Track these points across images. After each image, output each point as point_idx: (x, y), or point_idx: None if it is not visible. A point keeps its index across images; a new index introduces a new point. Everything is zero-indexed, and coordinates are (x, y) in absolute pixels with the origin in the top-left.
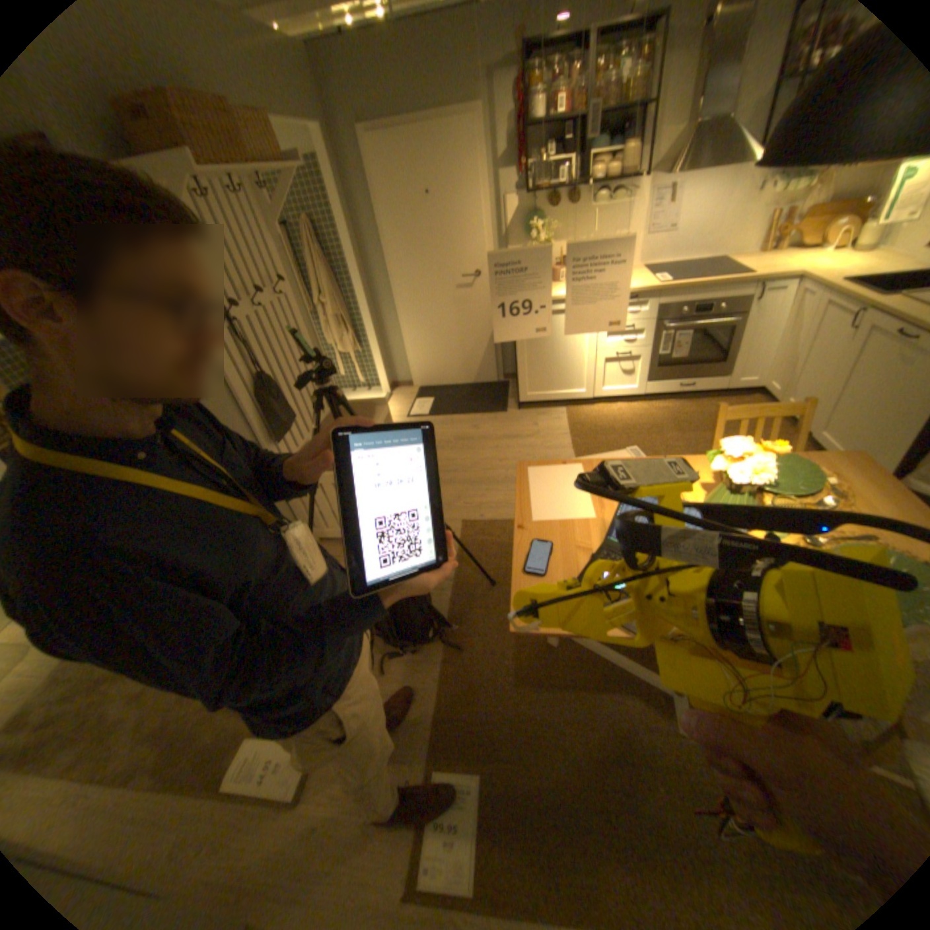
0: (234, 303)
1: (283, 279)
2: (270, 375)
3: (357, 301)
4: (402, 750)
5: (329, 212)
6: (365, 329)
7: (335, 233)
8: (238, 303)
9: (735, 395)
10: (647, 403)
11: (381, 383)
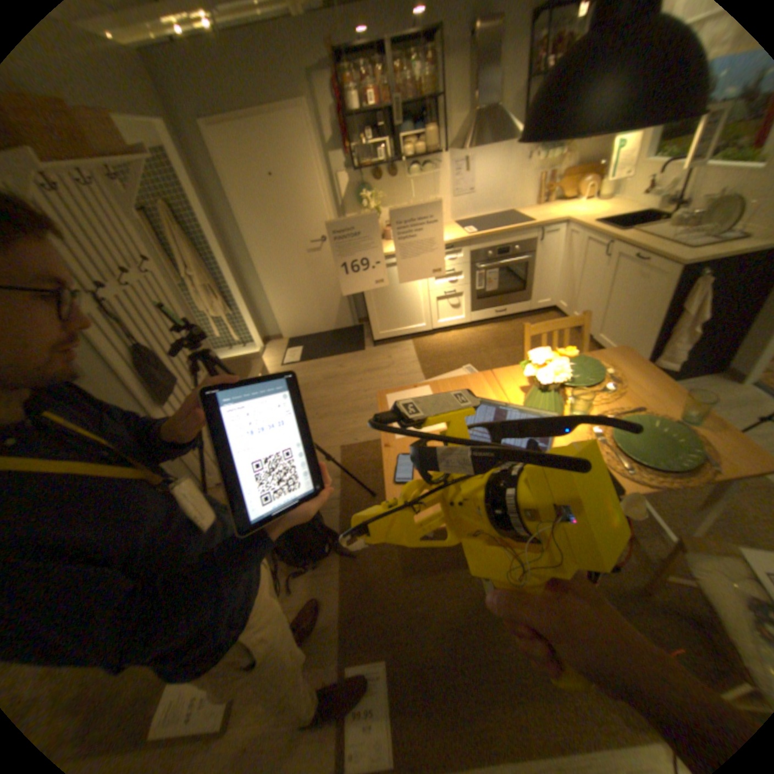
0: (99, 285)
1: (145, 259)
2: (145, 346)
3: (221, 271)
4: (315, 656)
5: (183, 196)
6: (232, 294)
7: (192, 214)
8: (102, 285)
9: (535, 314)
10: (473, 328)
11: (253, 340)
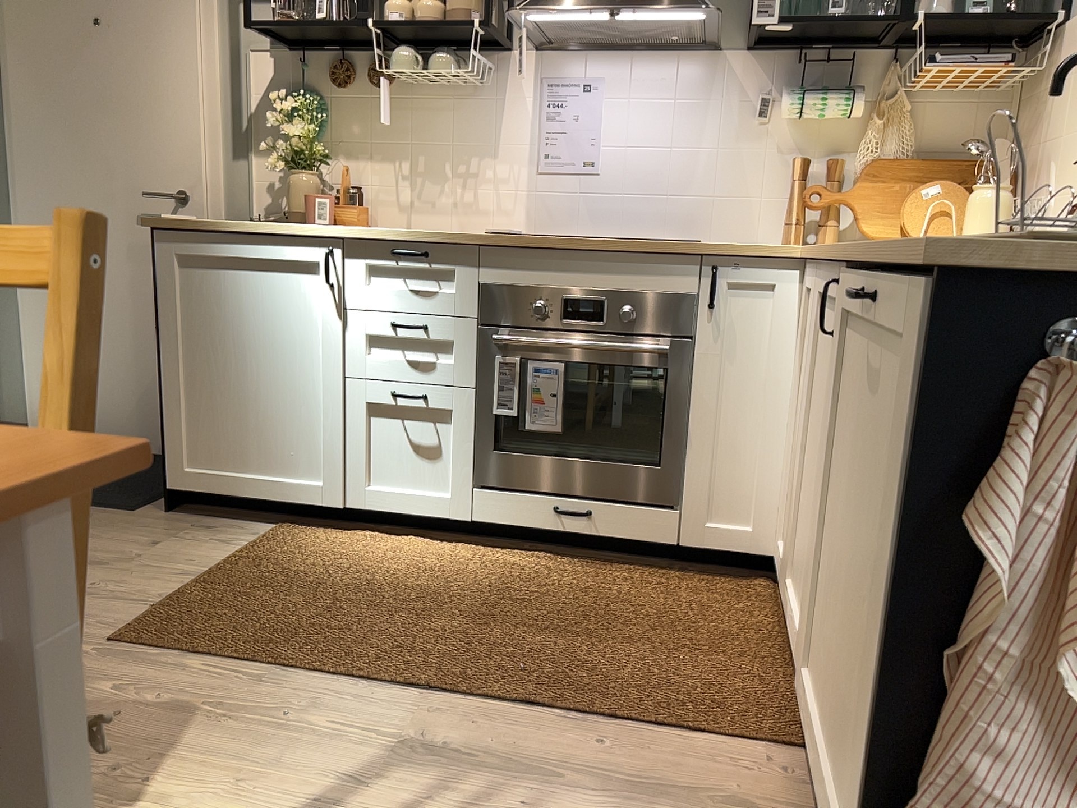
0: None
1: None
2: None
3: None
4: None
5: None
6: None
7: None
8: None
9: (712, 571)
10: (482, 550)
11: None
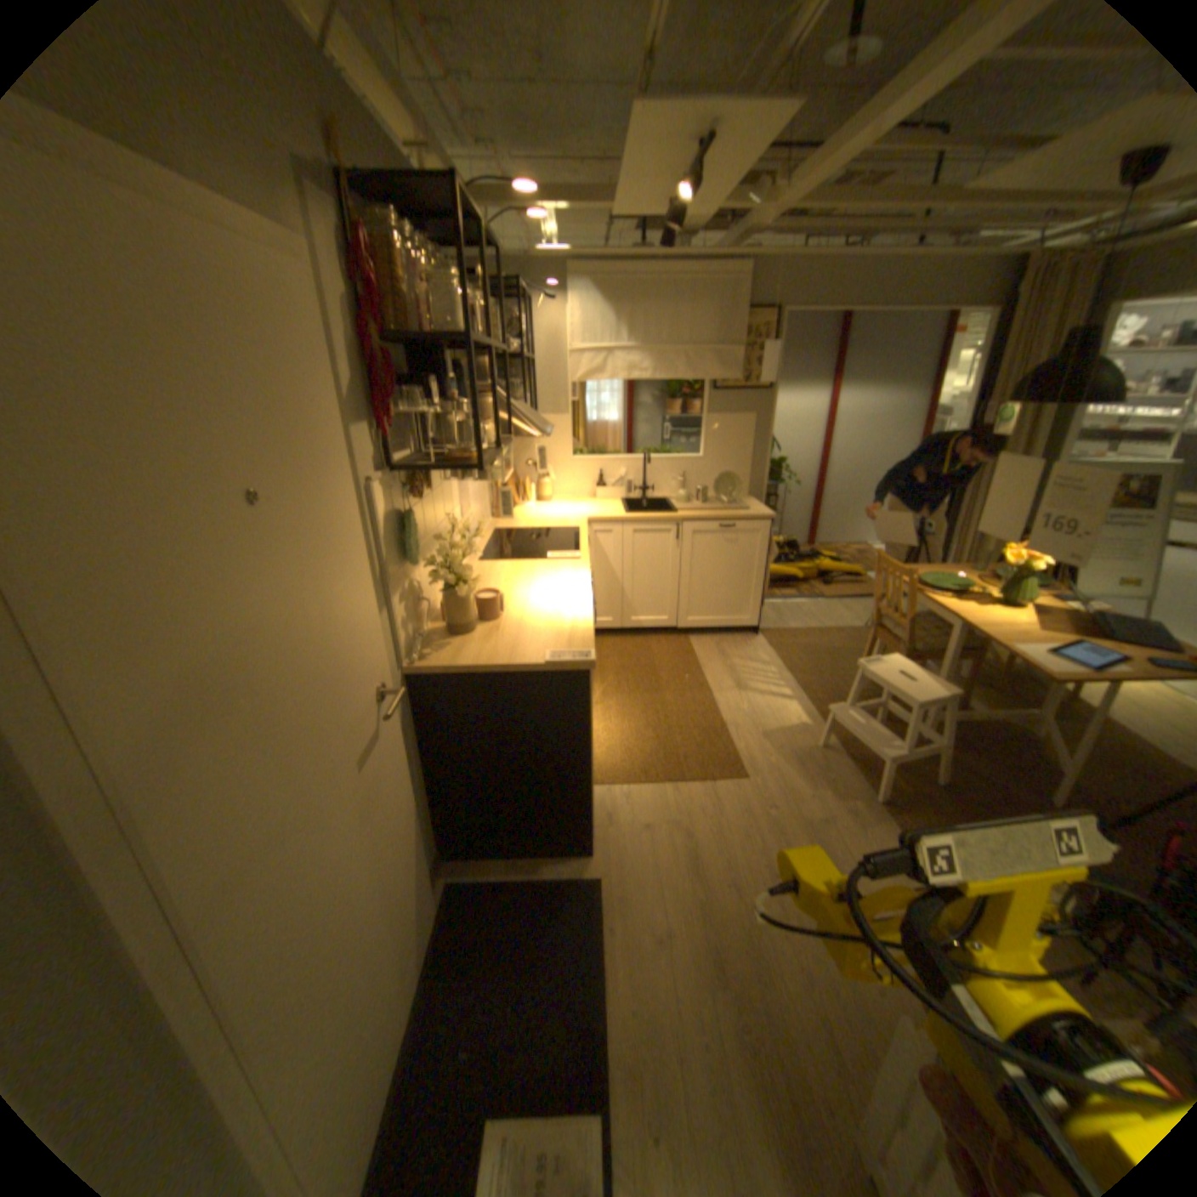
0: None
1: None
2: None
3: None
4: None
5: None
6: None
7: None
8: None
9: None
10: None
11: None
